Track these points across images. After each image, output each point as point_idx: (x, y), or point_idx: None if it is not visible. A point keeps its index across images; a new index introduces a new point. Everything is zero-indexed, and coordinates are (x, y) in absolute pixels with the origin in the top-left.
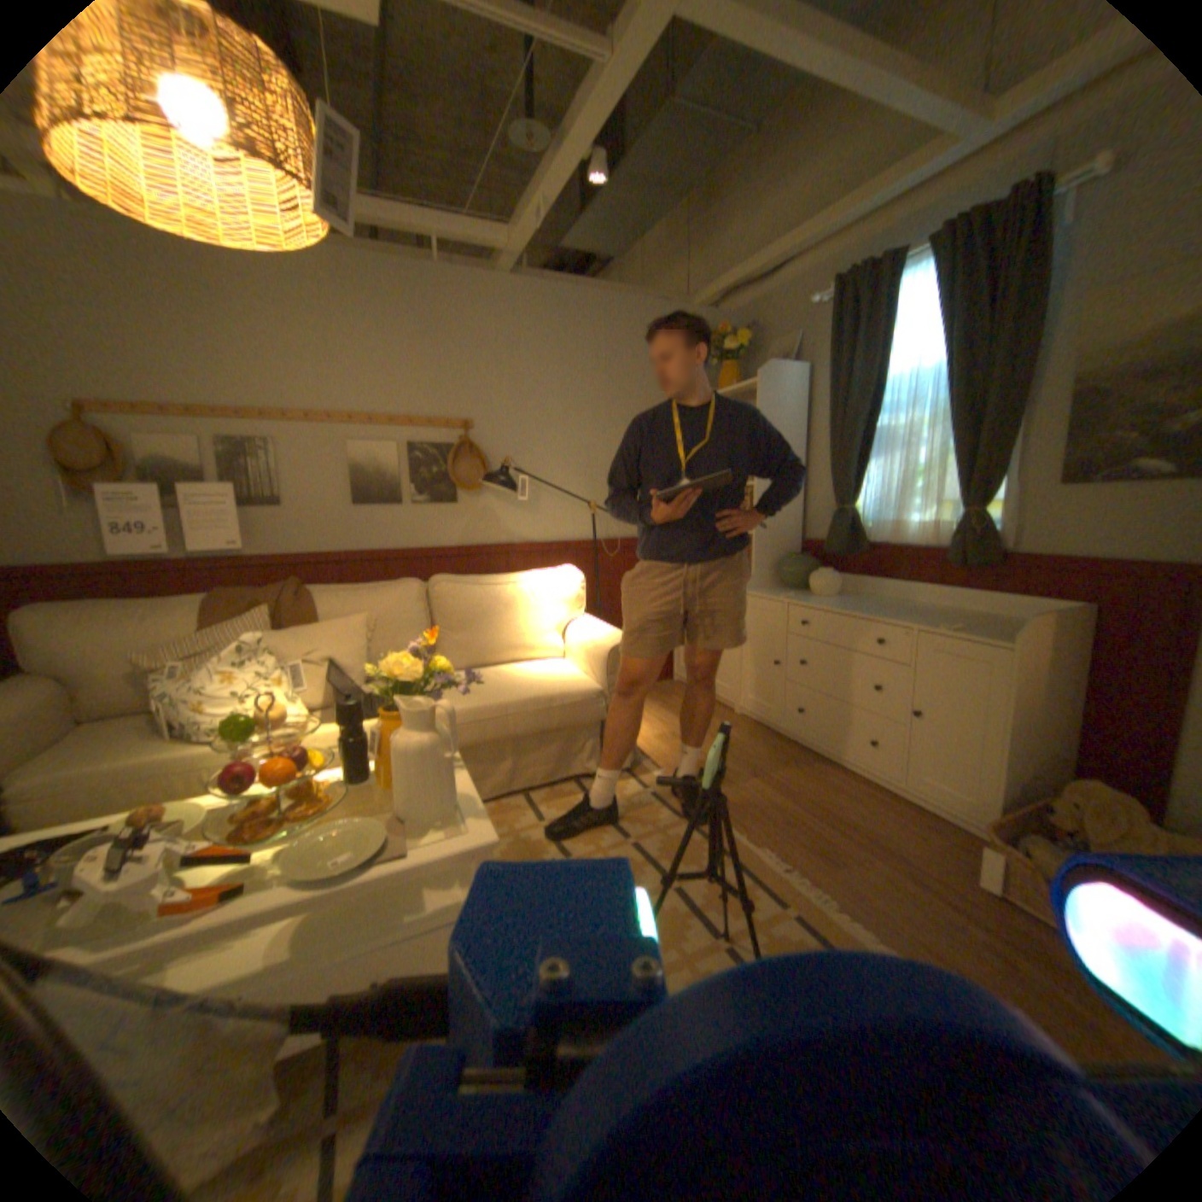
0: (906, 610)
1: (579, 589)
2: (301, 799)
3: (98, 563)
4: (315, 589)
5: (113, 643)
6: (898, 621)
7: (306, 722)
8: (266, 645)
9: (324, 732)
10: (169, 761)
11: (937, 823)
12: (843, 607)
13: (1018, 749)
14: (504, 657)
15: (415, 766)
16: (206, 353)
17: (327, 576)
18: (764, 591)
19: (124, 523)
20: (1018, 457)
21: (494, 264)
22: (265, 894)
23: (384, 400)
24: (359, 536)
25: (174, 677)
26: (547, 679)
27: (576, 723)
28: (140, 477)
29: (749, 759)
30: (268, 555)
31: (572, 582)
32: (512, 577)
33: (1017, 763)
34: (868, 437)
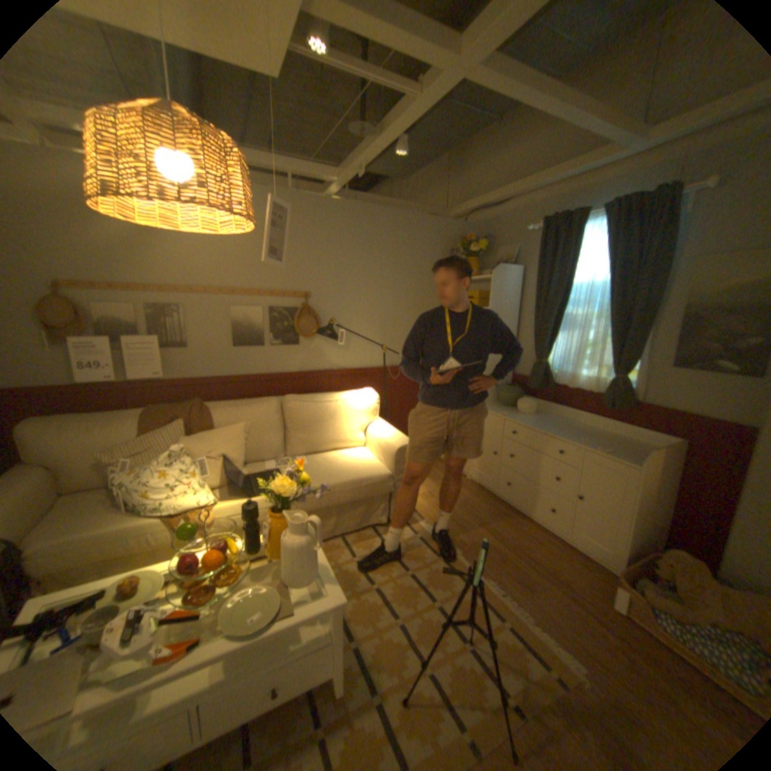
0: (575, 431)
1: (375, 405)
2: (222, 571)
3: (67, 387)
4: (210, 407)
5: (83, 447)
6: (572, 441)
7: (211, 502)
8: (183, 449)
9: (223, 509)
10: (127, 531)
11: (588, 562)
12: (538, 426)
13: (639, 526)
14: (328, 448)
15: (297, 558)
16: (139, 251)
17: (215, 393)
18: (488, 407)
19: (85, 364)
20: (647, 347)
21: (325, 189)
22: (211, 644)
23: (253, 281)
24: (236, 367)
25: (124, 470)
26: (357, 466)
27: (375, 496)
28: (95, 332)
29: (476, 513)
30: (177, 380)
31: (371, 400)
32: (334, 397)
33: (637, 533)
34: (557, 320)
